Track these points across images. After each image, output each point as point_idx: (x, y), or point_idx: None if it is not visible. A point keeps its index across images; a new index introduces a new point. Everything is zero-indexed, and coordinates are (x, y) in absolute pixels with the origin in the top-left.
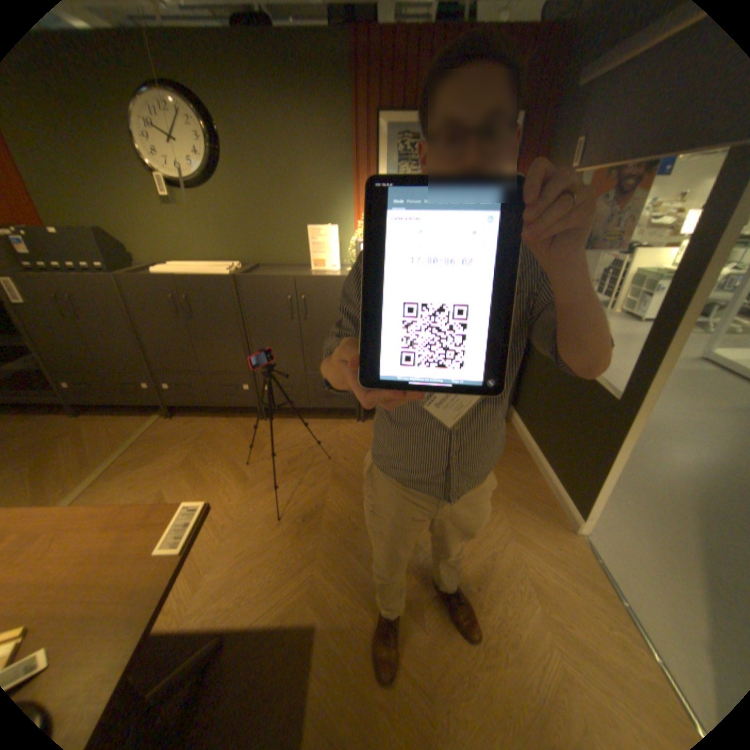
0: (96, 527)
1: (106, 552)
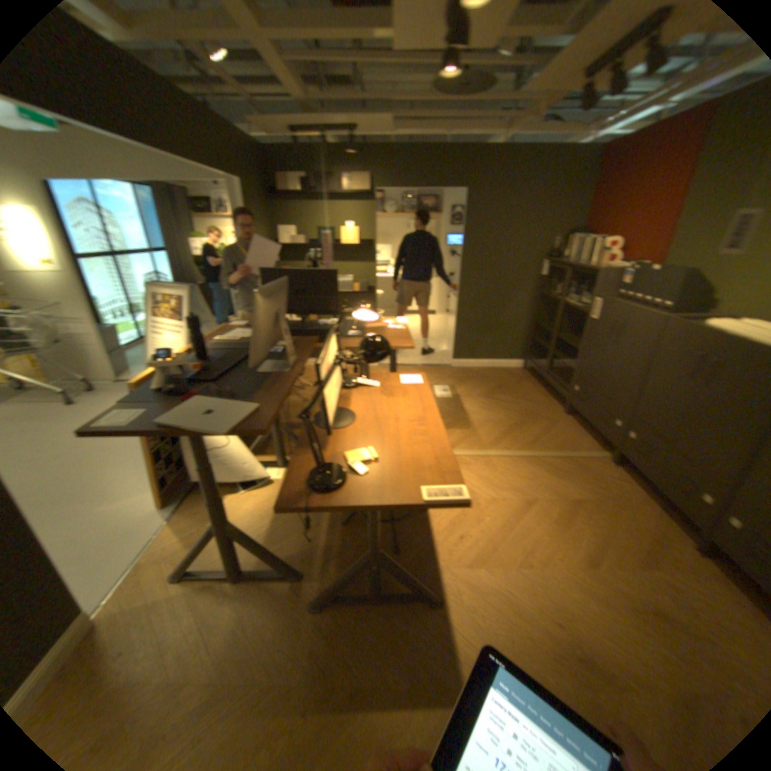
0: (433, 453)
1: (418, 466)
